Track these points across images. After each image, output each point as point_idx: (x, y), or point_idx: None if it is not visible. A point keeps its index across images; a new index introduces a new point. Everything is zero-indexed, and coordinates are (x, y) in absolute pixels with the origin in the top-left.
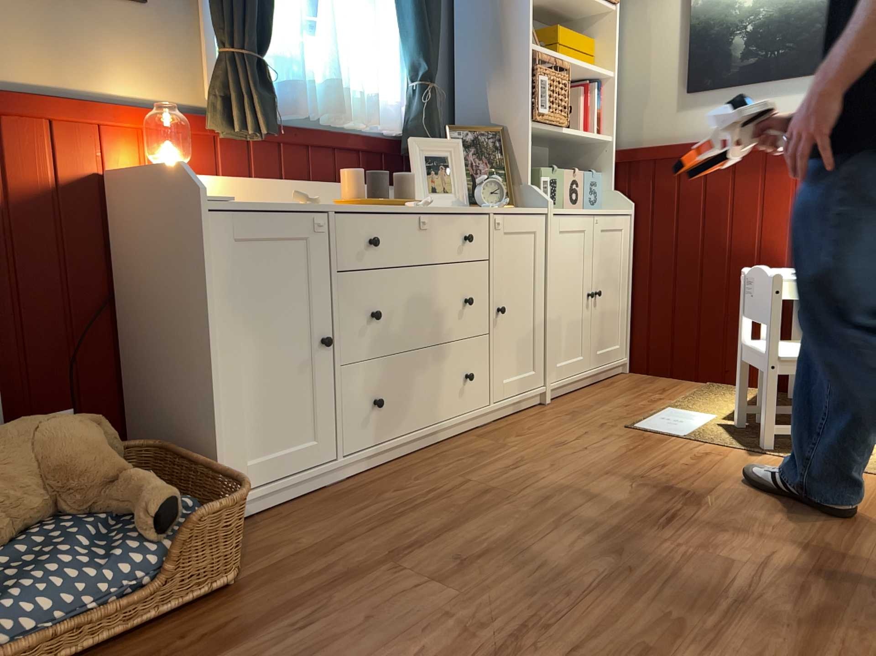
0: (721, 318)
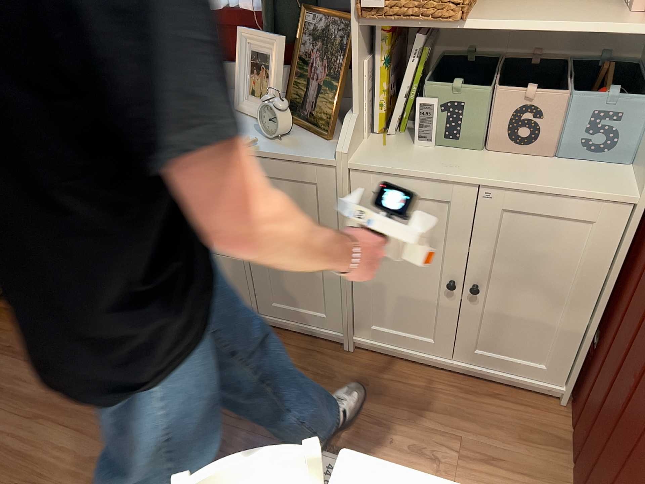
0: (605, 478)
